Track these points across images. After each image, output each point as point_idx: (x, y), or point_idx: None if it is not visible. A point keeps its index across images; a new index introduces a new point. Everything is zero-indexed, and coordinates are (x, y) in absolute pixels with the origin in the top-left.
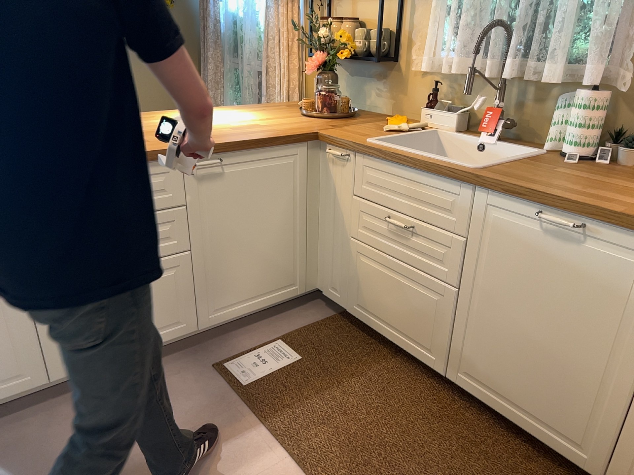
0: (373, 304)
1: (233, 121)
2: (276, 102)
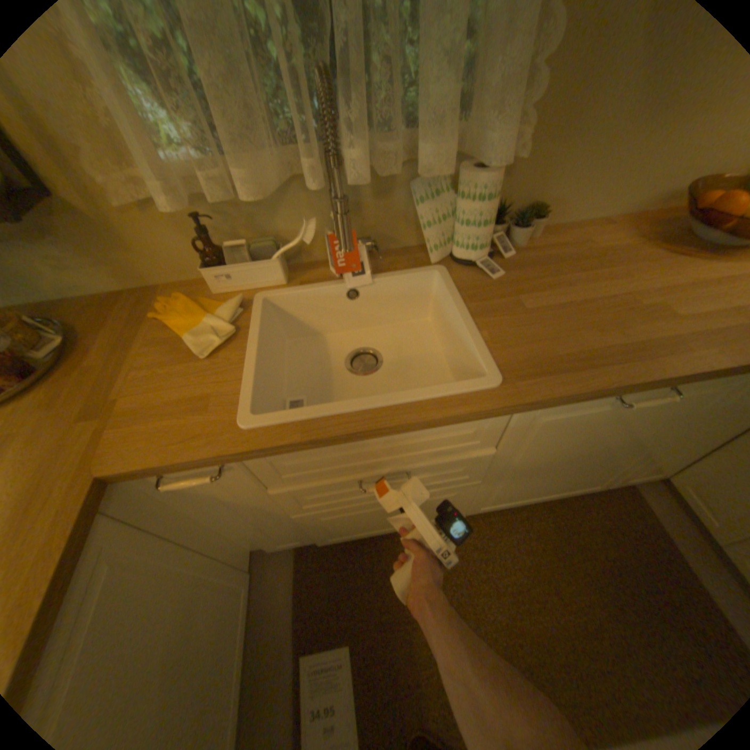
0: (357, 528)
1: None
2: None
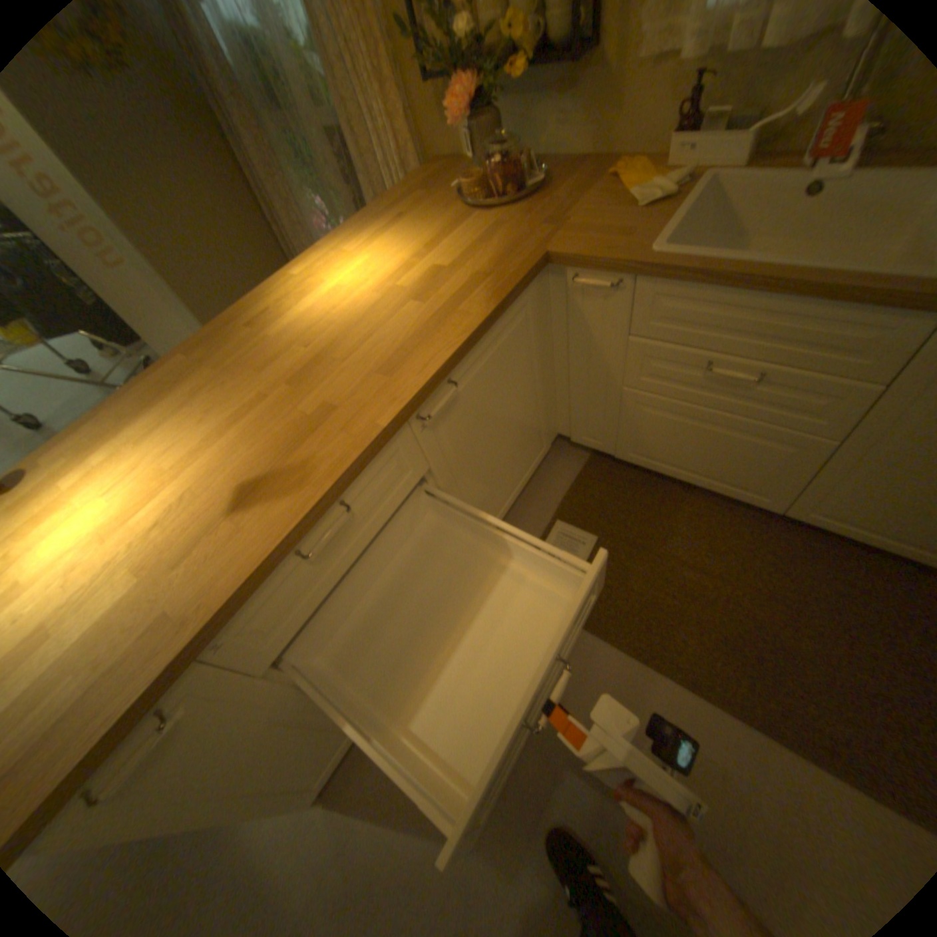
0: (662, 453)
1: (394, 273)
2: (380, 176)
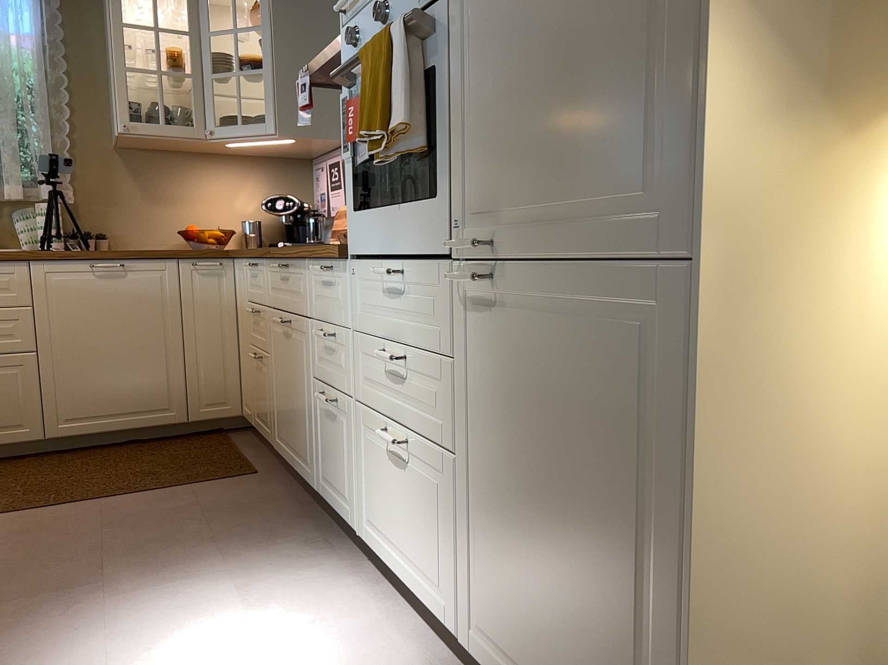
0: None
1: None
2: None
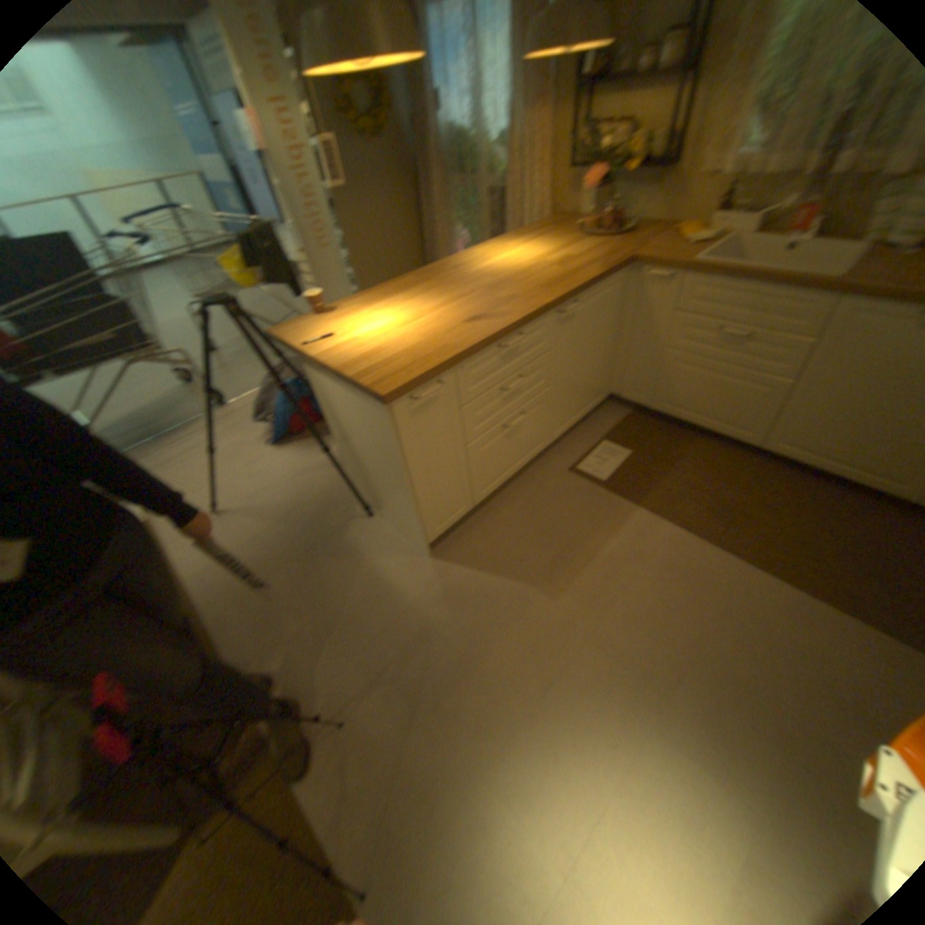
0: (686, 400)
1: (544, 255)
2: (523, 219)
